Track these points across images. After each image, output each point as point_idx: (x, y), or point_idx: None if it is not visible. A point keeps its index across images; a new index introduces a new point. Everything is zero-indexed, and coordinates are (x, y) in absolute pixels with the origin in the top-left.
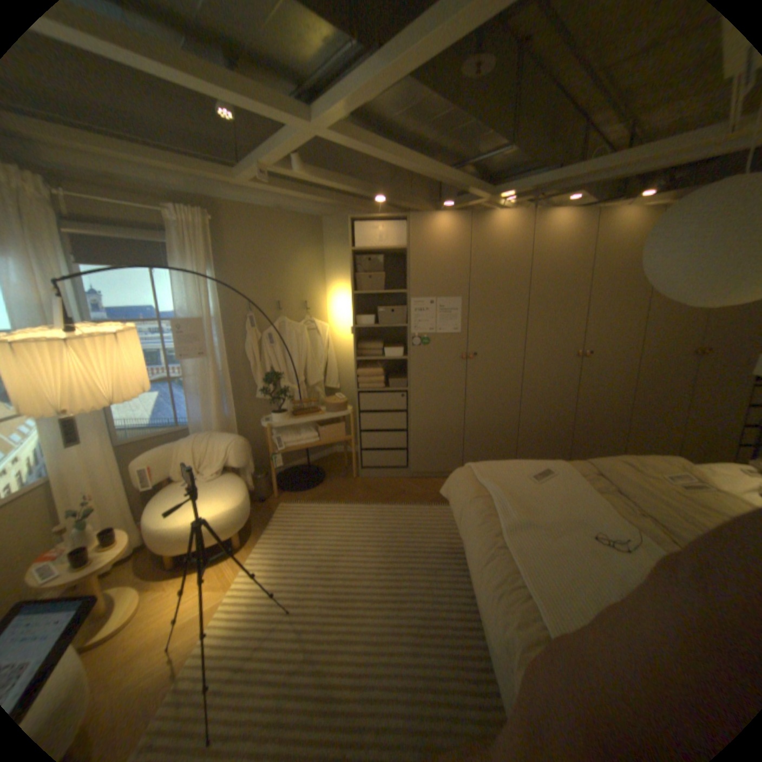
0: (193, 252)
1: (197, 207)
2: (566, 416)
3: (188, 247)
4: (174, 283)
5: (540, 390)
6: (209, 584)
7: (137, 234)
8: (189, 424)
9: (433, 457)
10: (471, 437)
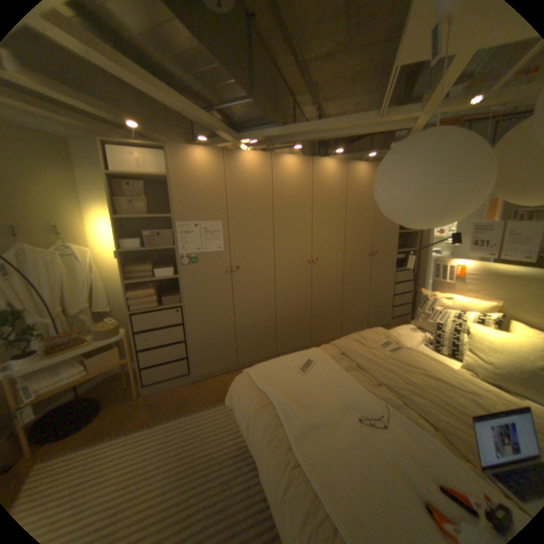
0: None
1: None
2: (305, 306)
3: None
4: None
5: (288, 290)
6: None
7: None
8: None
9: (211, 360)
10: (241, 336)
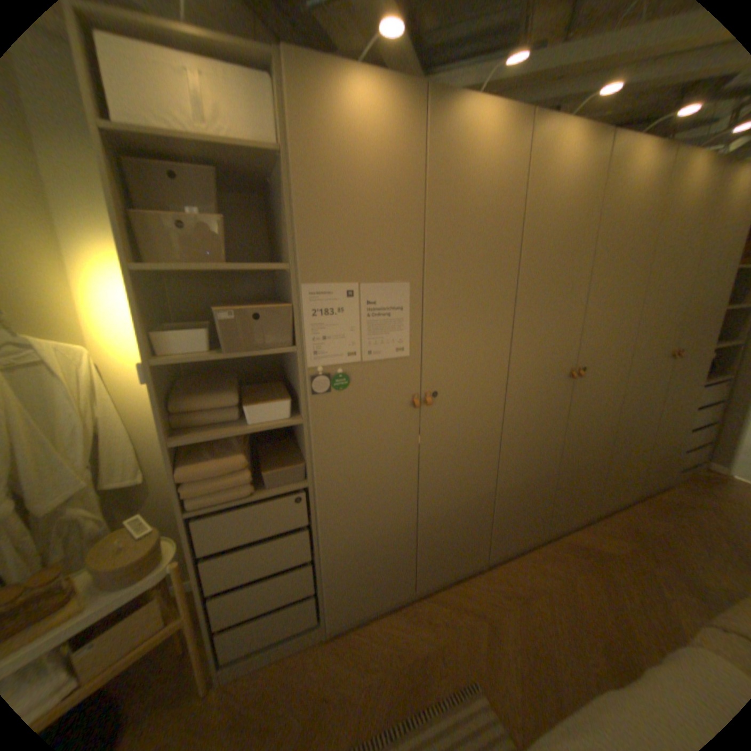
0: None
1: None
2: (552, 466)
3: None
4: None
5: (525, 436)
6: None
7: None
8: None
9: (367, 592)
10: (429, 537)
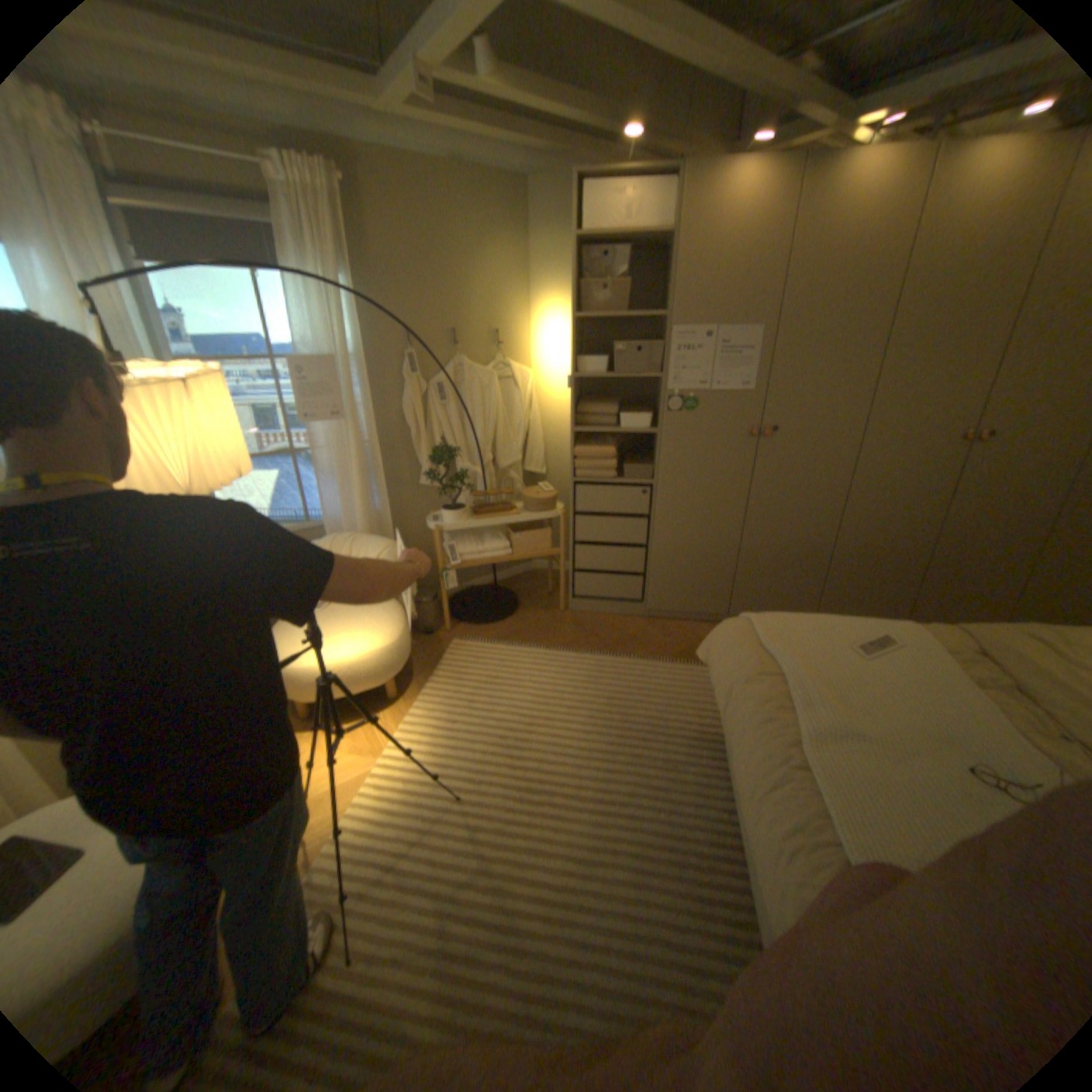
0: (316, 240)
1: (318, 157)
2: (920, 541)
3: (307, 231)
4: (289, 297)
5: (882, 496)
6: (354, 745)
7: (225, 209)
8: (324, 520)
9: (684, 591)
10: (749, 565)
